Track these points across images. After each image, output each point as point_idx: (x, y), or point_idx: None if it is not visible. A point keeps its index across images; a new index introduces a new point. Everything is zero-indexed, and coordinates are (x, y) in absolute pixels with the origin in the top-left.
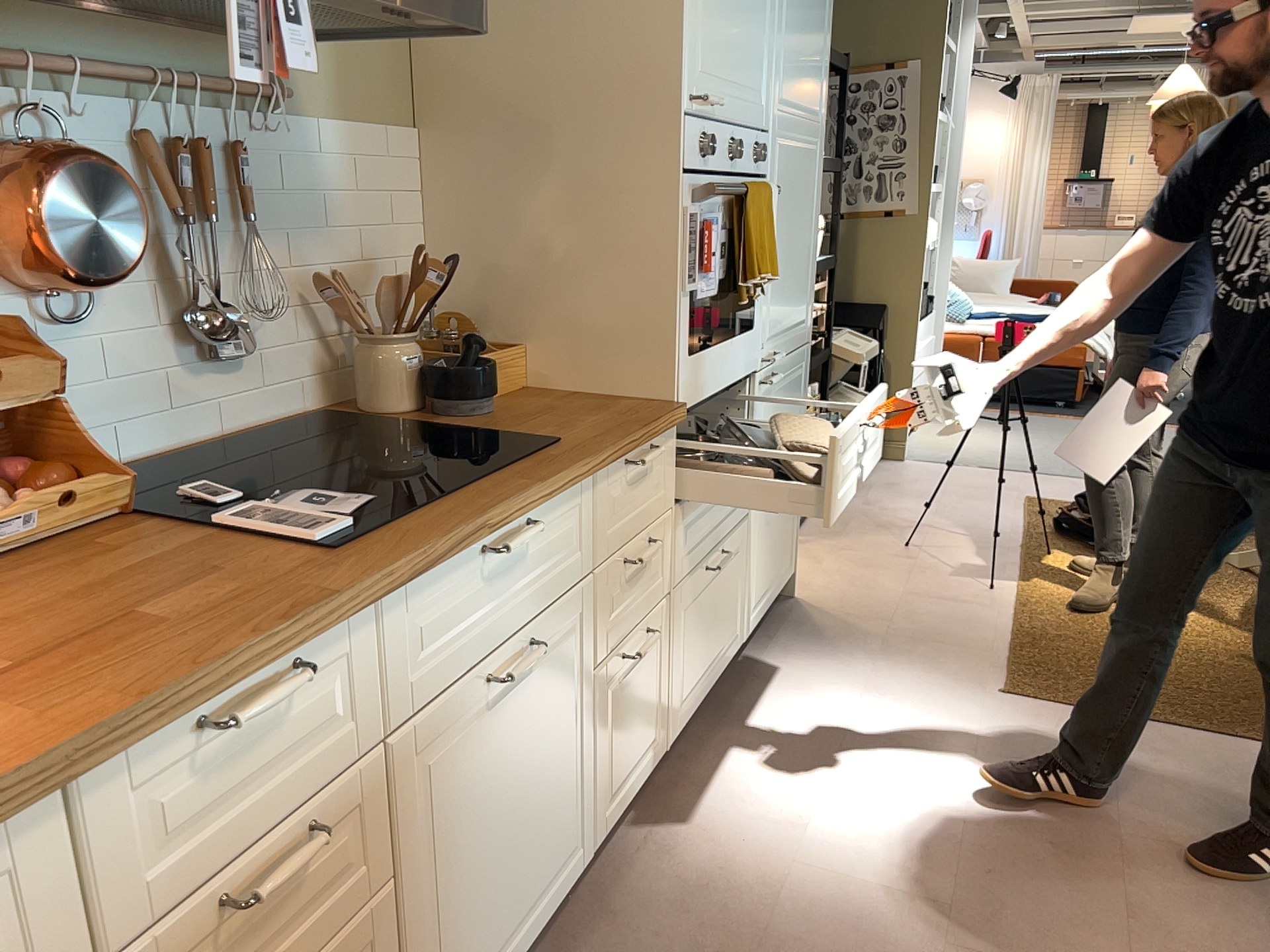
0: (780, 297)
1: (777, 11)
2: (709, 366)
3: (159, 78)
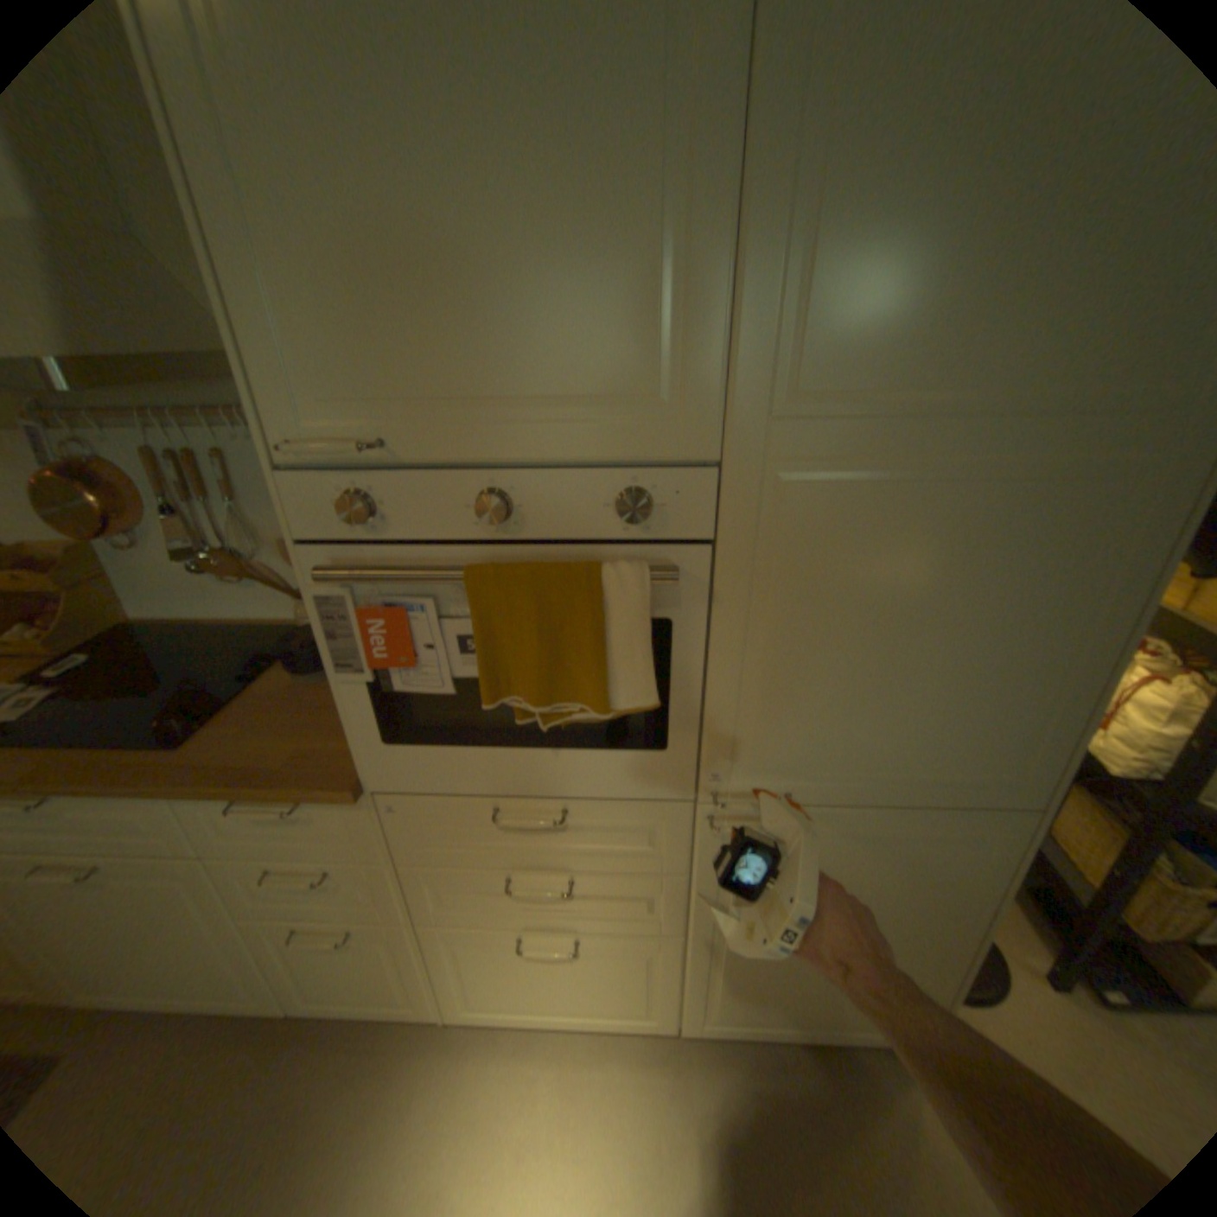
0: (811, 726)
1: (745, 182)
2: (460, 764)
3: (139, 414)
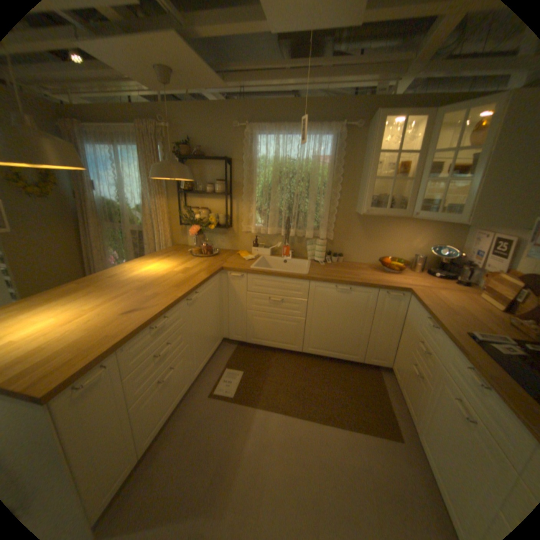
0: None
1: None
2: None
3: None
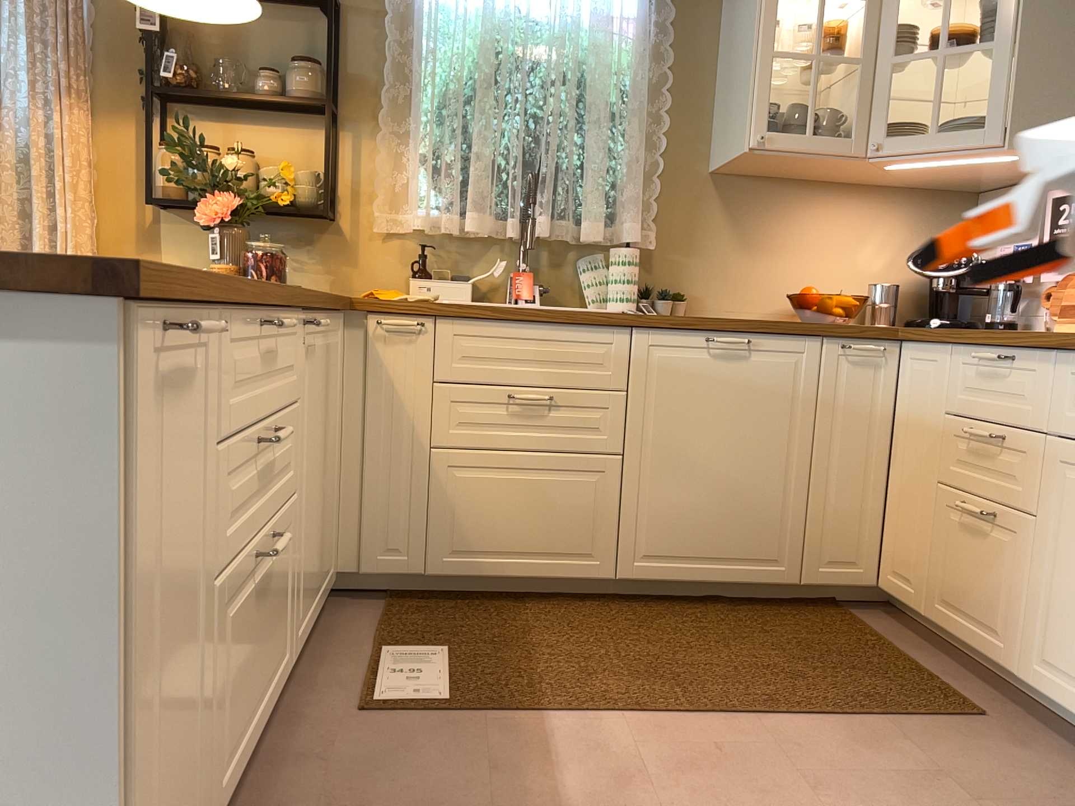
0: None
1: None
2: None
3: None
